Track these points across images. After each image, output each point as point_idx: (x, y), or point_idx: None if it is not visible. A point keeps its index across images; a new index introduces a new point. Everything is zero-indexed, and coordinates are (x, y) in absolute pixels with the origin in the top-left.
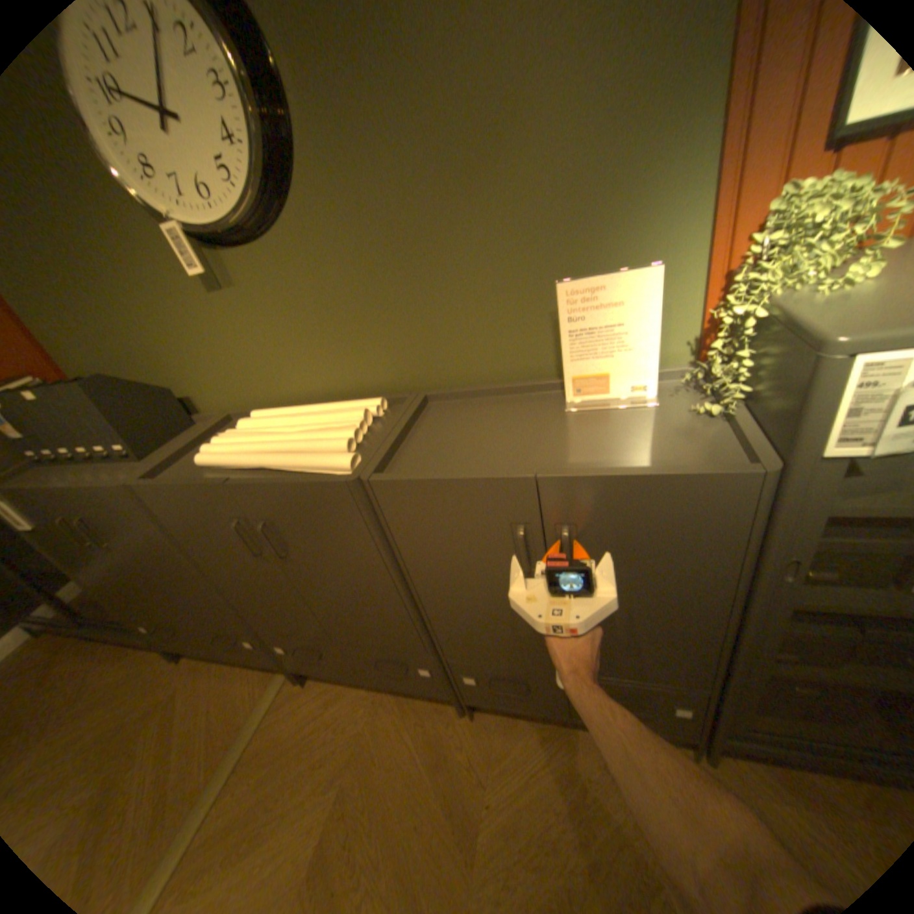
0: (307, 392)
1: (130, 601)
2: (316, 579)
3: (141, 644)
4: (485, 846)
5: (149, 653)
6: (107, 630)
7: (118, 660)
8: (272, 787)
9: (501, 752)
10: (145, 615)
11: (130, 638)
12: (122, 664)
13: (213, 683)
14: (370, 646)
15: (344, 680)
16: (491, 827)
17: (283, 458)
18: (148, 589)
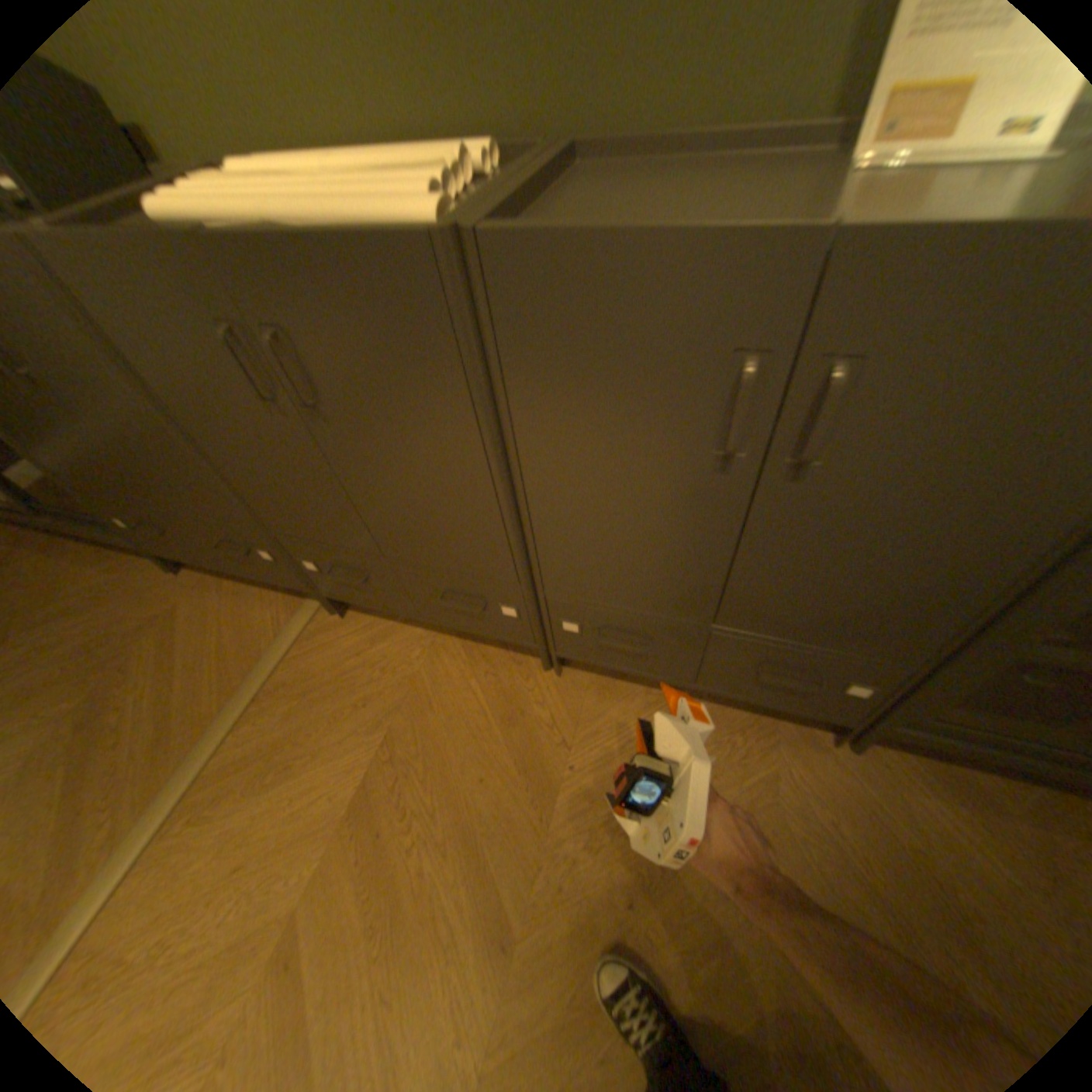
0: (352, 128)
1: (92, 477)
2: (365, 453)
3: (125, 544)
4: (566, 805)
5: (140, 560)
6: (76, 522)
7: (100, 564)
8: (305, 721)
9: (594, 711)
10: (119, 501)
11: (109, 536)
12: (106, 568)
13: (226, 601)
14: (439, 568)
15: (398, 612)
16: (575, 787)
17: (306, 202)
18: (113, 459)
